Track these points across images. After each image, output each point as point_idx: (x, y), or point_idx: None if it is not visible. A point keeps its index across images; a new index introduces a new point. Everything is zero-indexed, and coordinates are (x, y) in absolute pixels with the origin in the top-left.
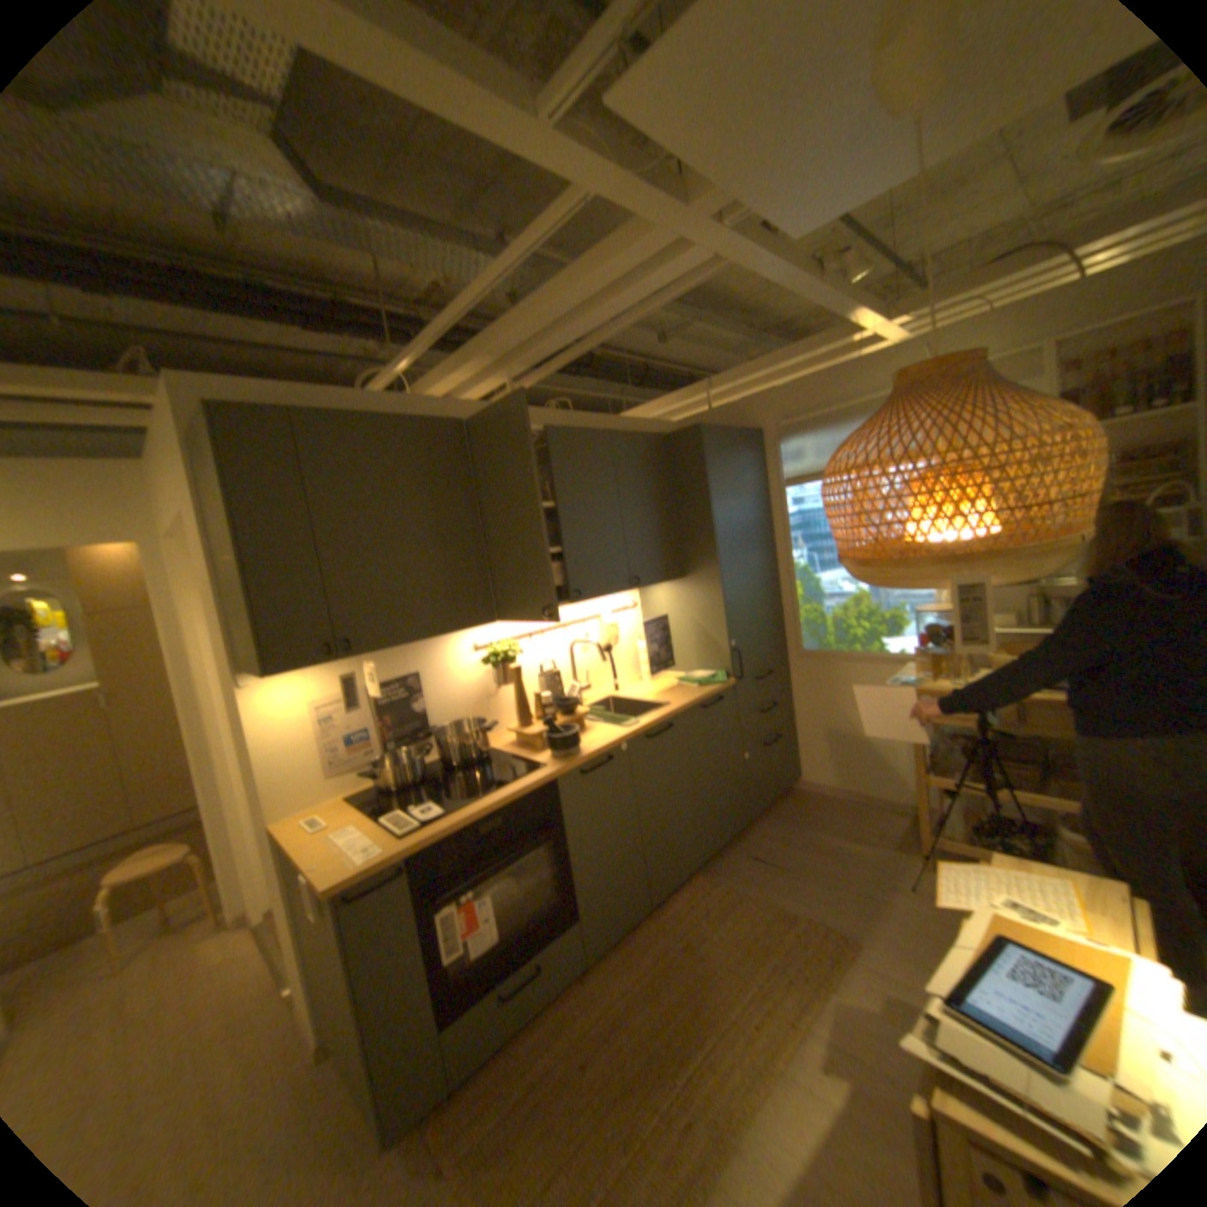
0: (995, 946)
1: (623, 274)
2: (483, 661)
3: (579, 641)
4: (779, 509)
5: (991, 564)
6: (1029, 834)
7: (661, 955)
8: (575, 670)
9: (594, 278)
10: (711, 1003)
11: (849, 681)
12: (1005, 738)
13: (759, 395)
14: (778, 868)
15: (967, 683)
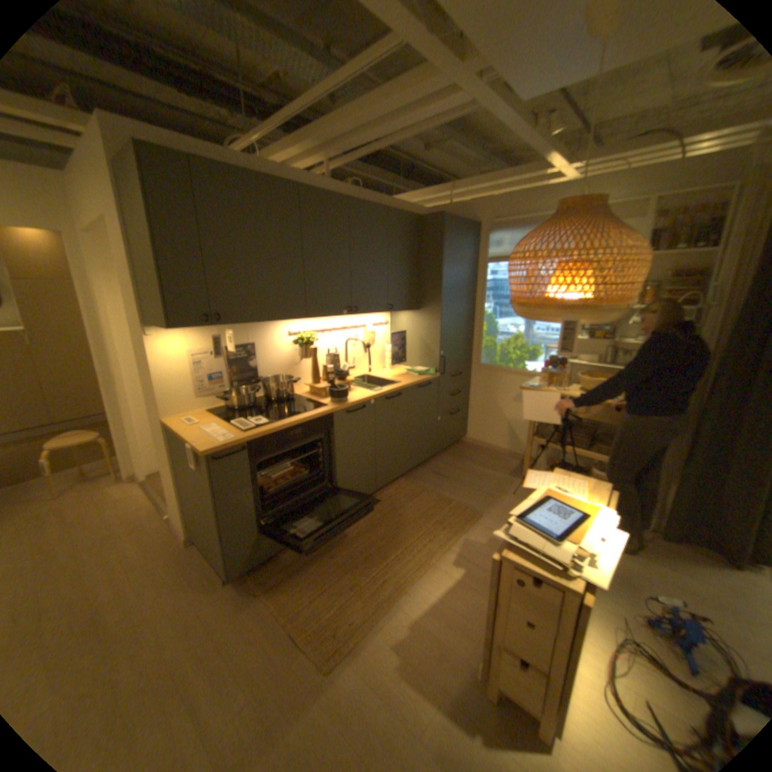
0: (544, 500)
1: (414, 102)
2: (294, 343)
3: (351, 340)
4: (481, 276)
5: (581, 312)
6: (577, 471)
7: (378, 513)
8: (347, 357)
9: (395, 101)
10: (402, 534)
11: (502, 384)
12: (577, 422)
13: (482, 200)
14: (445, 478)
15: (564, 390)
